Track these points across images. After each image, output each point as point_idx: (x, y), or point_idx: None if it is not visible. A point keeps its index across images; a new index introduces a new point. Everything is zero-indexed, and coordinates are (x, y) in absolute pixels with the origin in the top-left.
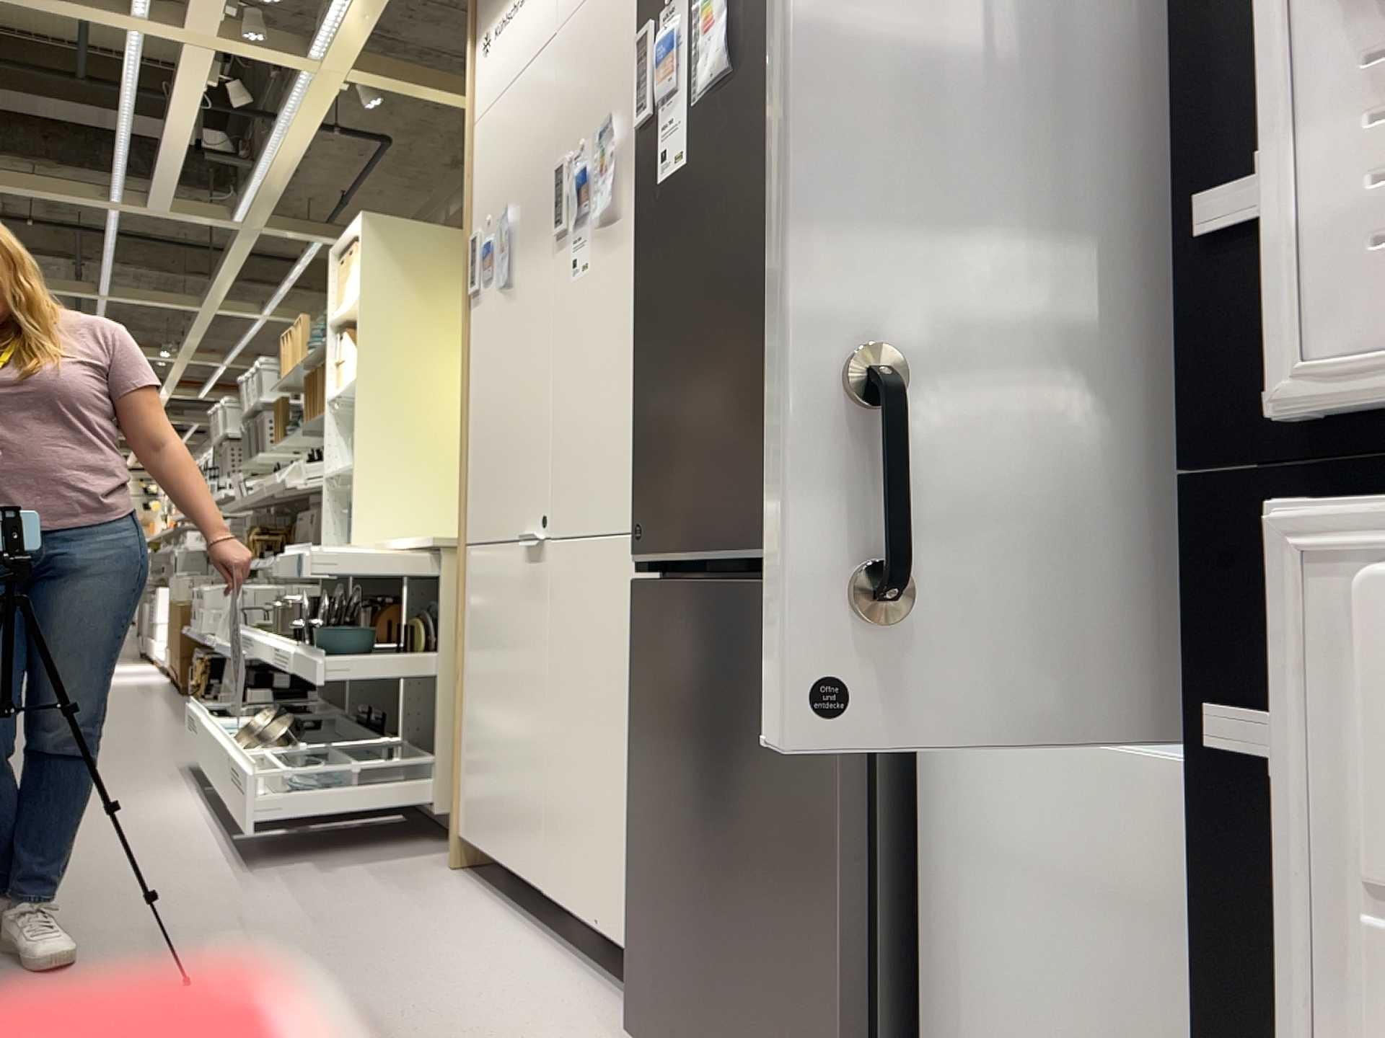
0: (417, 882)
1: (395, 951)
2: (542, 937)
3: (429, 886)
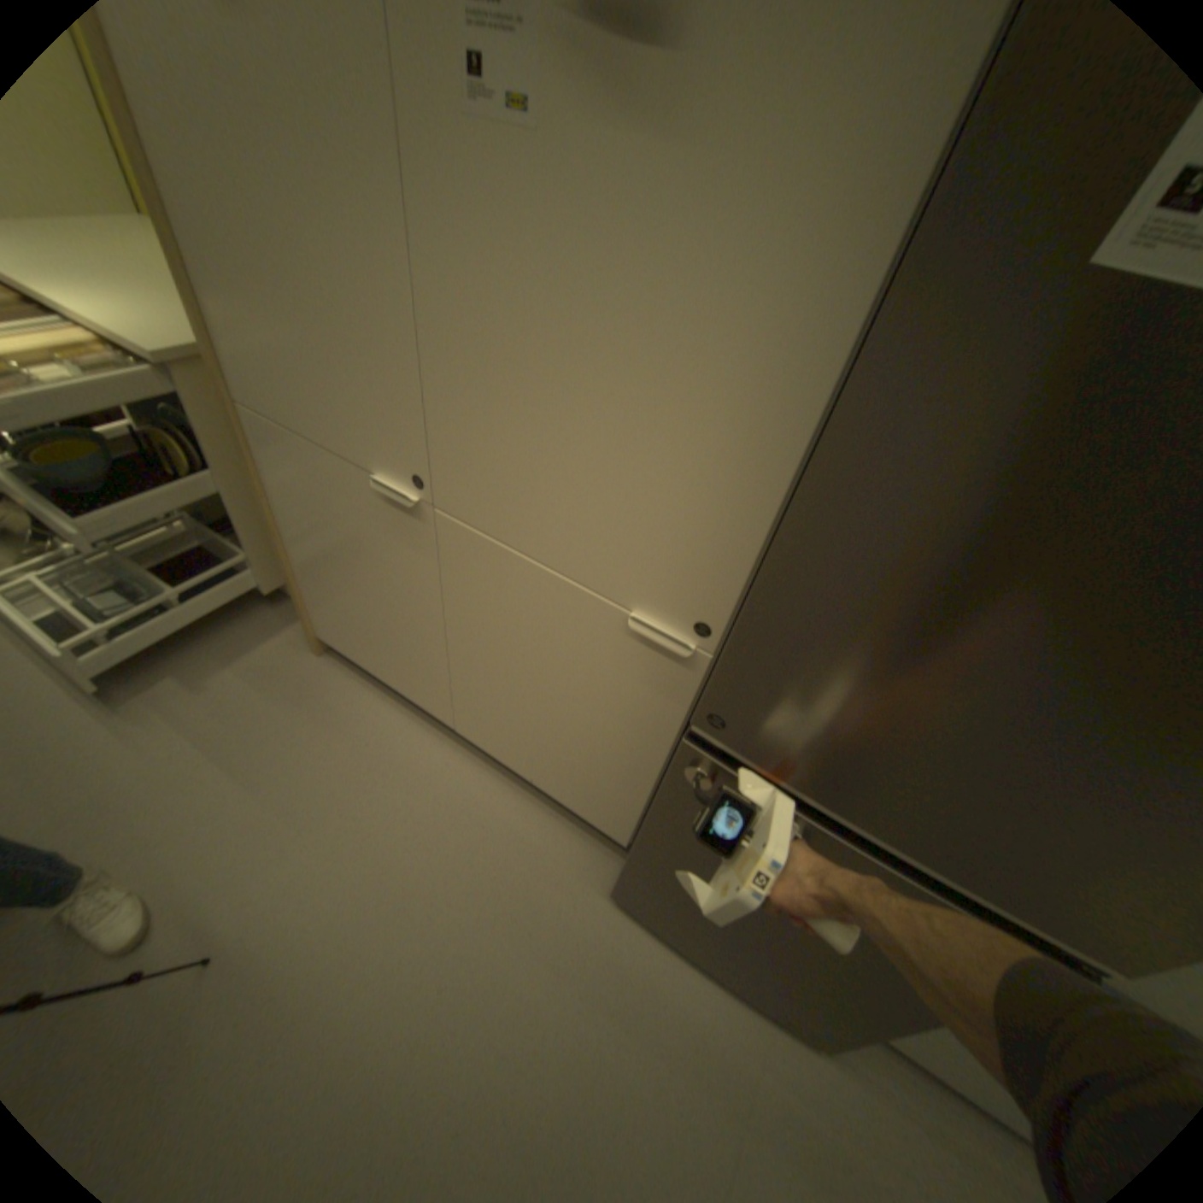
0: (300, 686)
1: (356, 811)
2: (456, 745)
3: (315, 689)
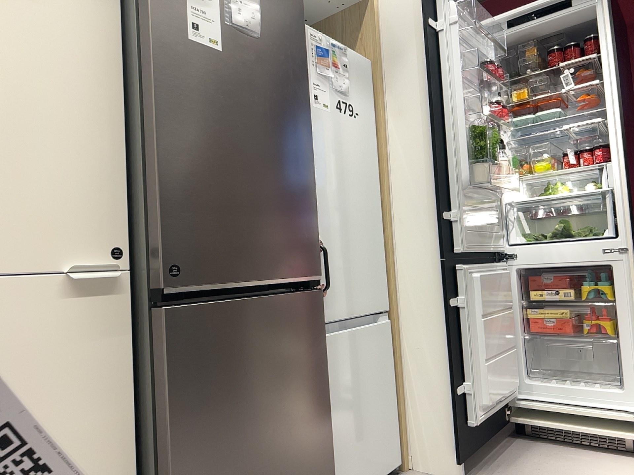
0: None
1: None
2: None
3: None
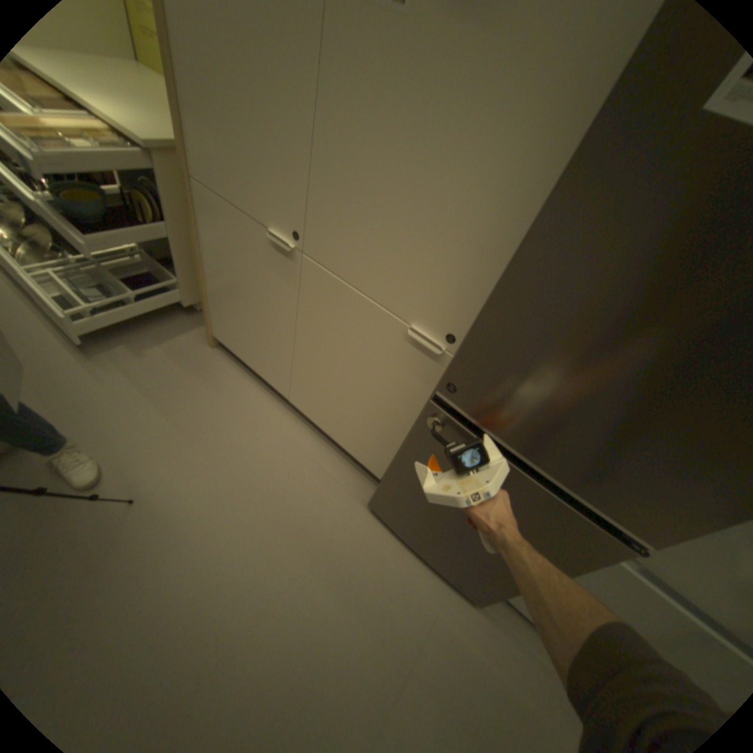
0: (200, 362)
1: (226, 436)
2: (289, 410)
3: (209, 365)
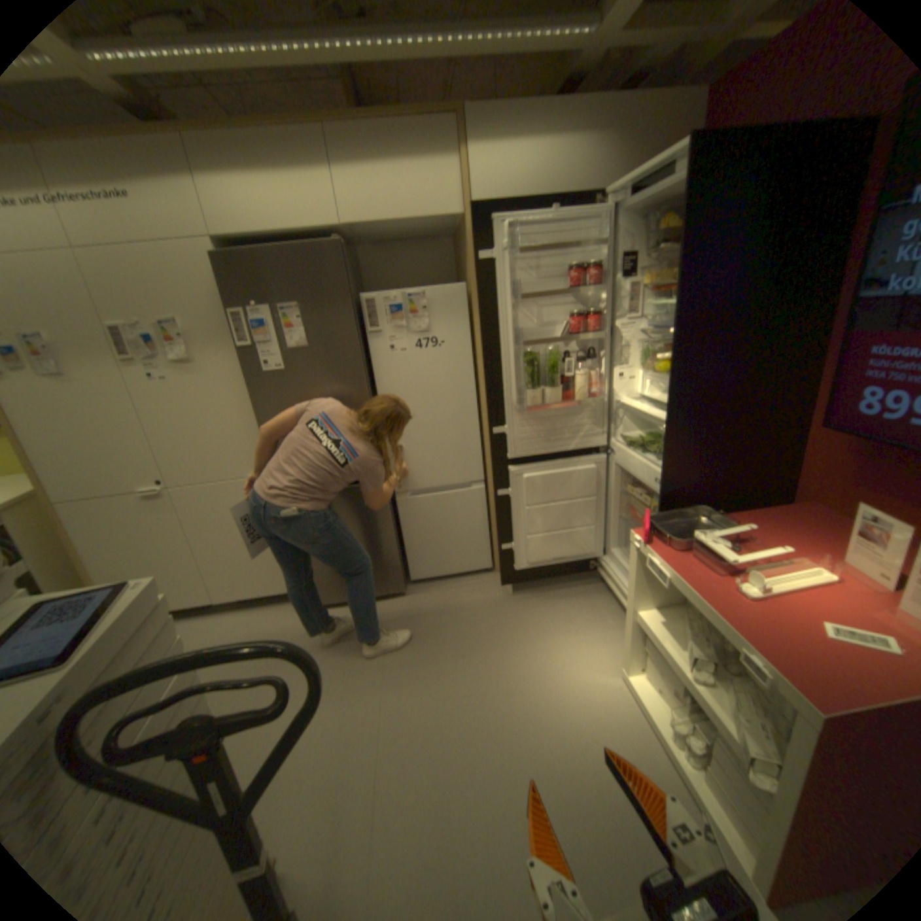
0: None
1: None
2: (217, 615)
3: None
